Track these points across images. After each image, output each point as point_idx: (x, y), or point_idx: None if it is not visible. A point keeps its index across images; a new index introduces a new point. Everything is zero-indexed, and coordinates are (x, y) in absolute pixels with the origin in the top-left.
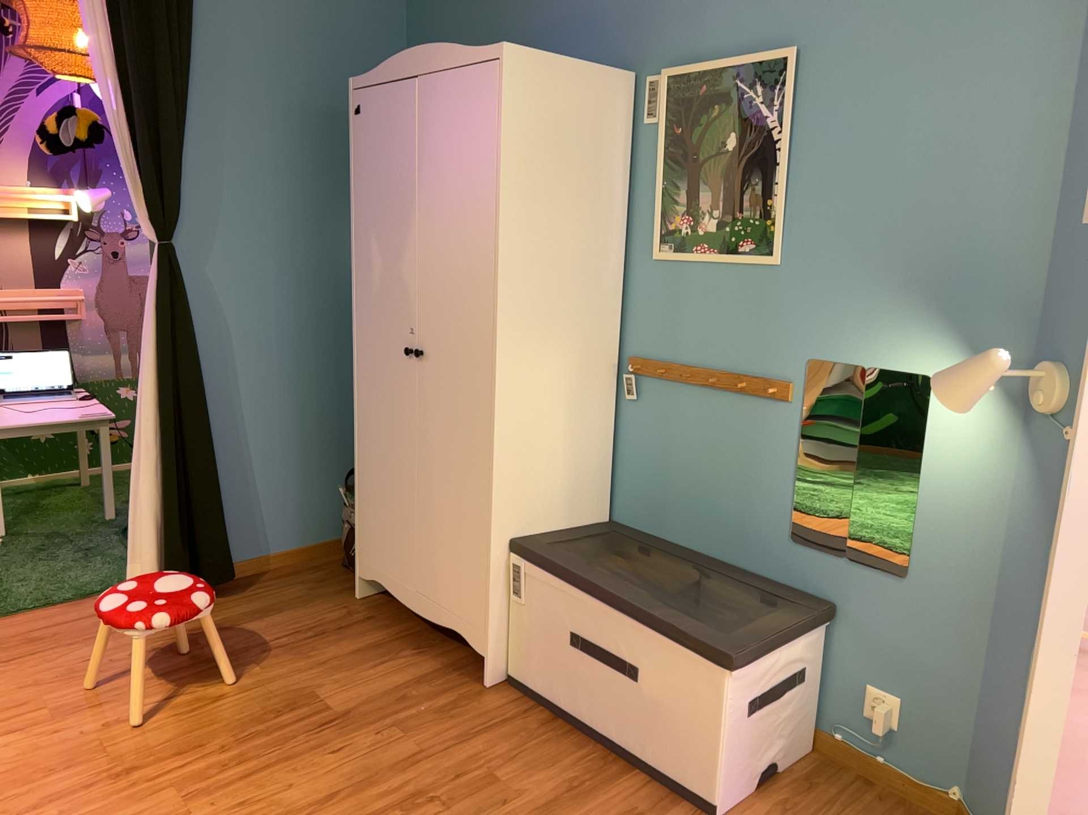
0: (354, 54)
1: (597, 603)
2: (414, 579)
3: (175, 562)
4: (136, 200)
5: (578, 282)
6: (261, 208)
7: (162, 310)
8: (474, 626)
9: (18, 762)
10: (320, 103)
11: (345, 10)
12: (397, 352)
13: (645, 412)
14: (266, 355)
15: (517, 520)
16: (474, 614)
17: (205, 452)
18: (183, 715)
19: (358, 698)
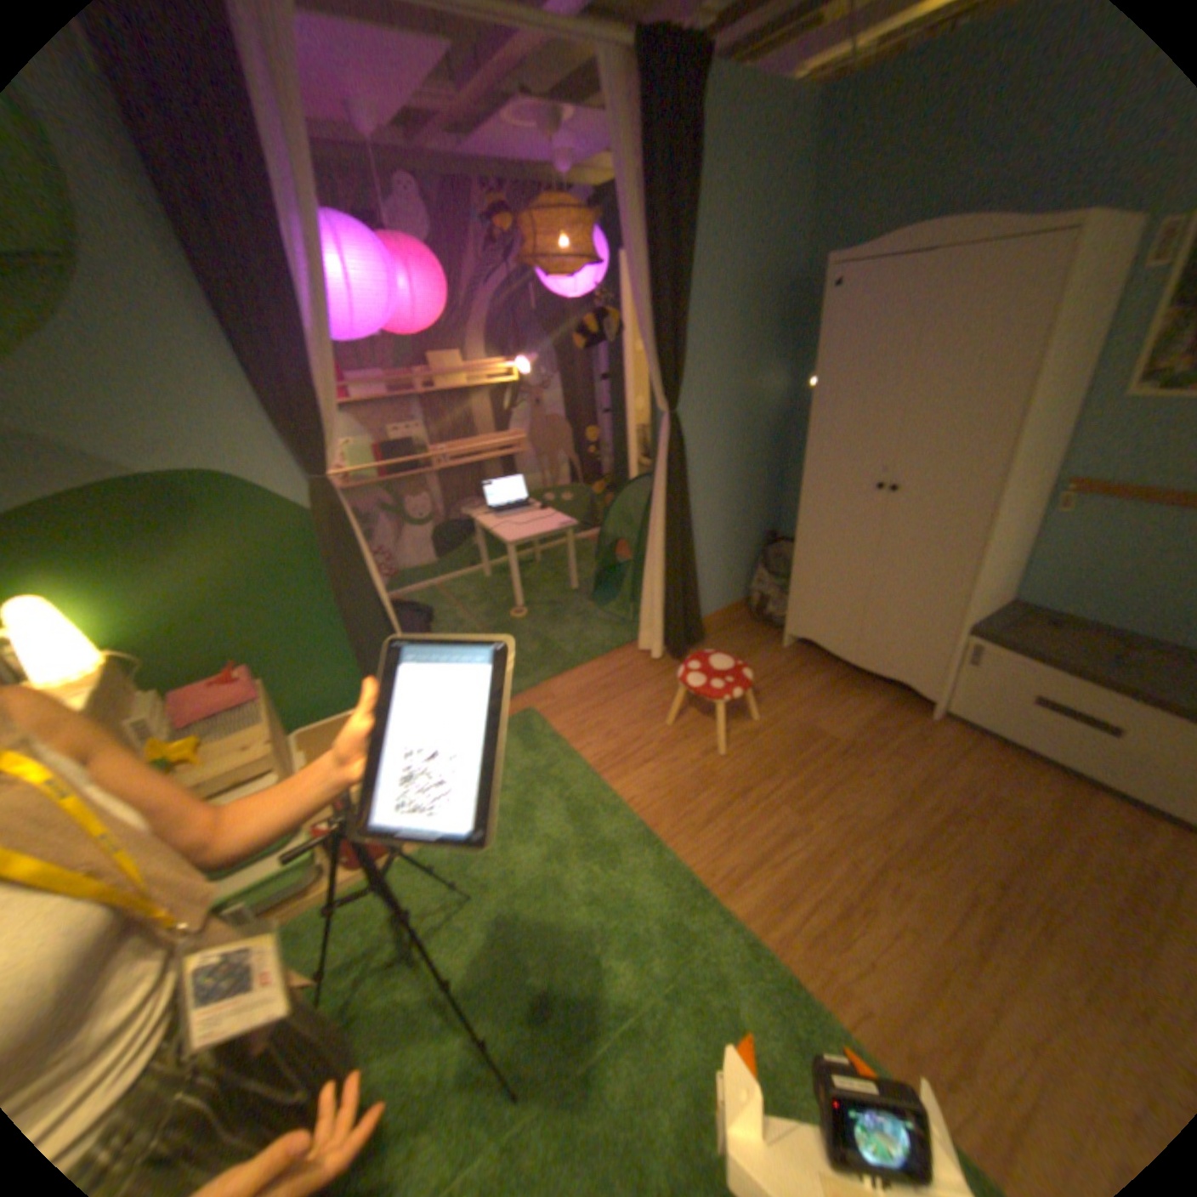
0: (778, 221)
1: (1086, 683)
2: (858, 643)
3: (681, 634)
4: (653, 382)
5: (1059, 423)
6: (716, 371)
7: (674, 466)
8: (940, 686)
9: (671, 784)
10: (755, 272)
11: (776, 180)
12: (862, 485)
13: (1078, 522)
14: (713, 483)
15: (978, 613)
16: (942, 678)
17: (692, 560)
18: (746, 746)
19: (852, 731)
